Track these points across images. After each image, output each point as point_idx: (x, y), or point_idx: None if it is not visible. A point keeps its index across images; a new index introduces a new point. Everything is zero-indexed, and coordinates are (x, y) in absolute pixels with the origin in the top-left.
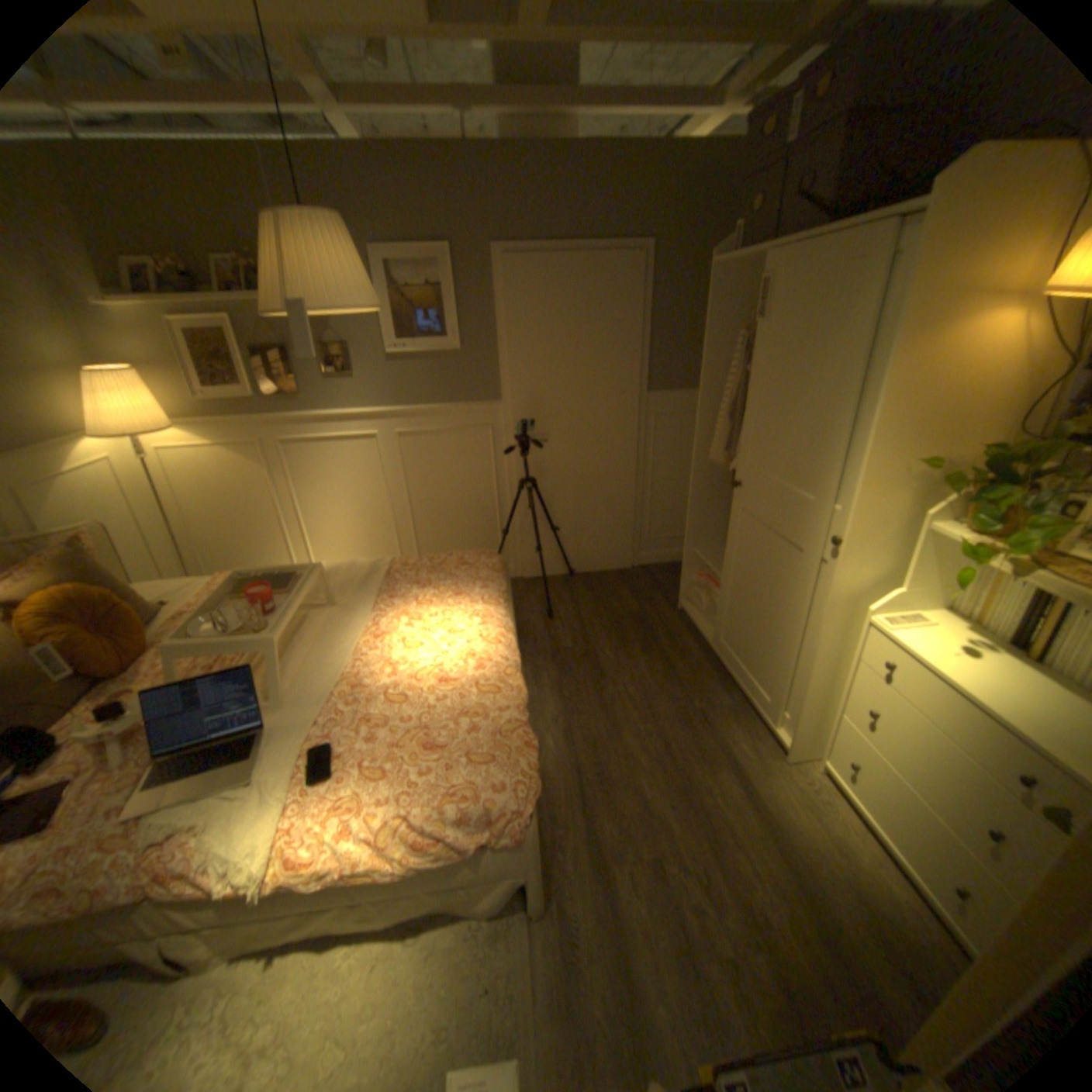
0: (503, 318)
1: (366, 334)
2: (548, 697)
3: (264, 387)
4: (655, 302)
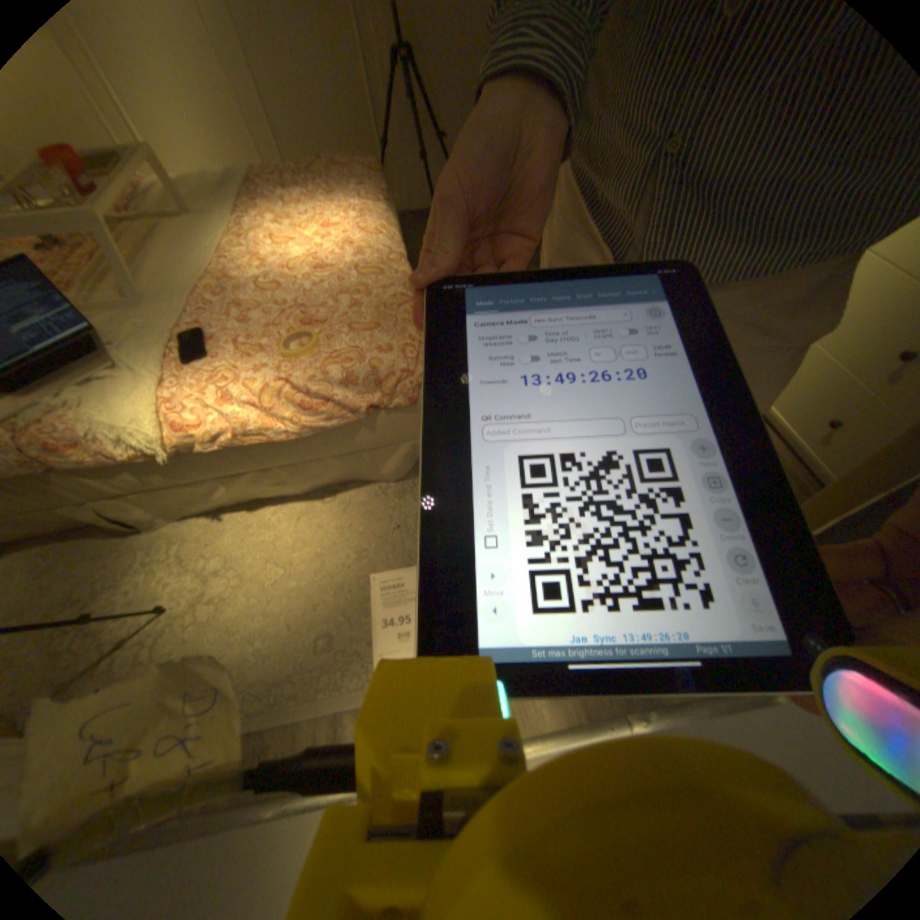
0: None
1: None
2: None
3: None
4: None
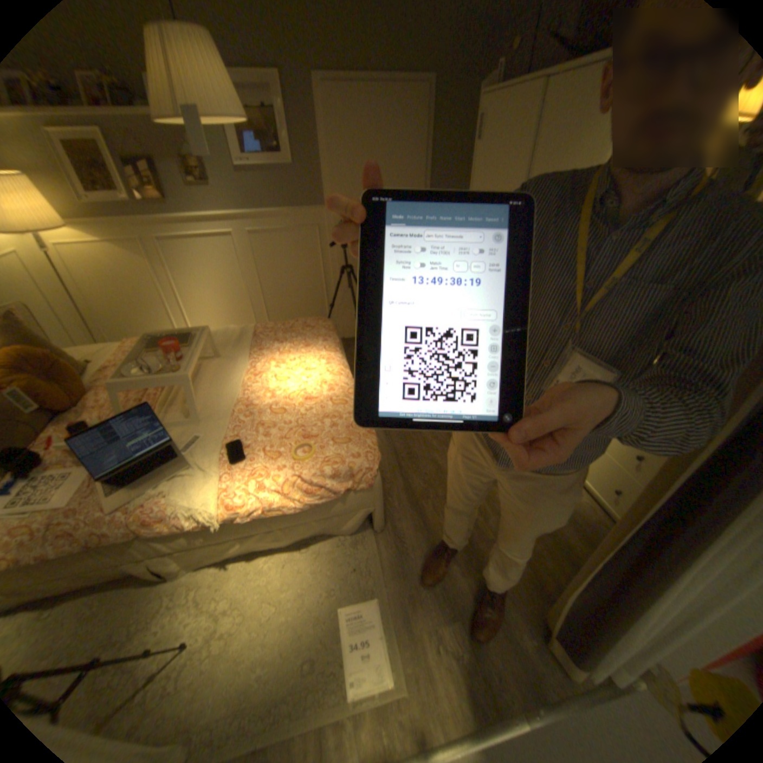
0: (323, 137)
1: (217, 148)
2: None
3: (137, 192)
4: (435, 127)
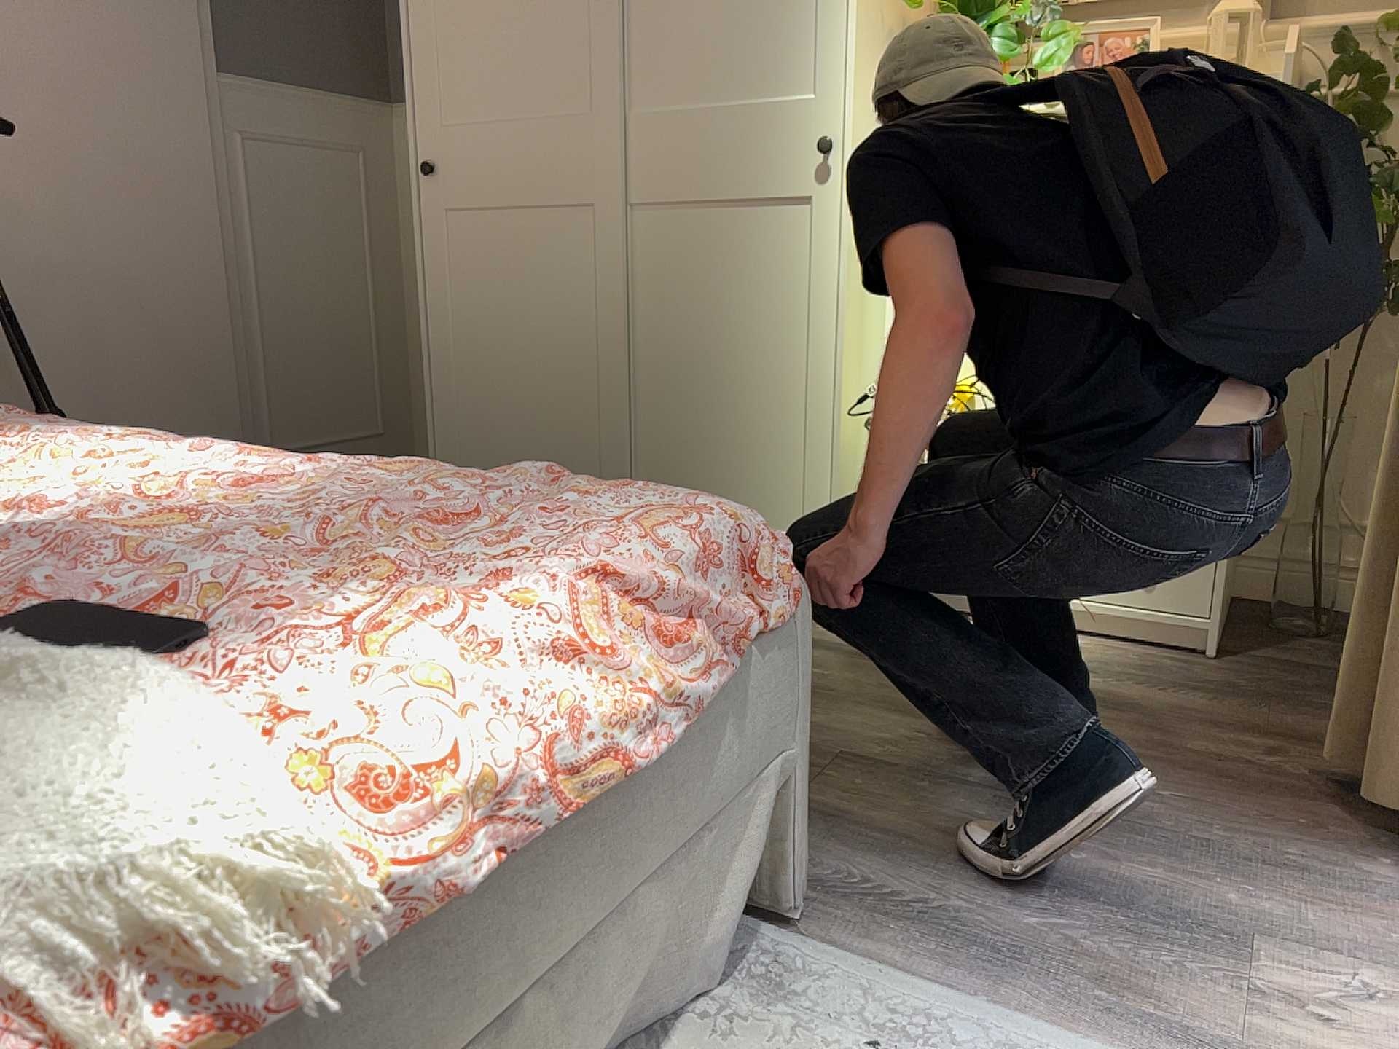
0: None
1: None
2: None
3: None
4: None
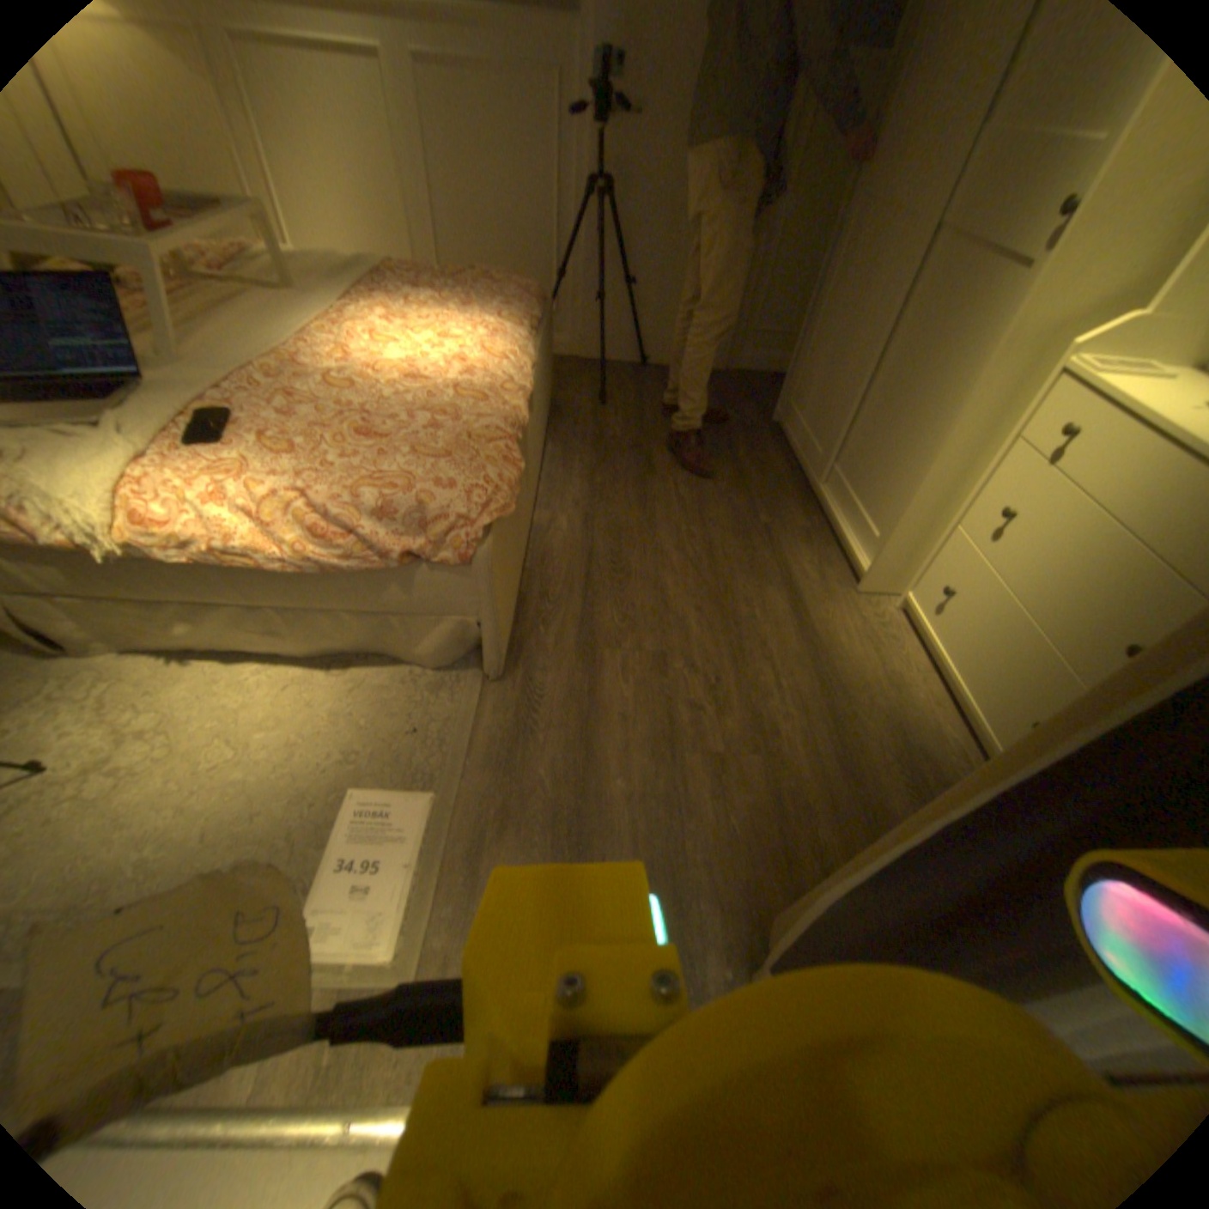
0: None
1: None
2: (574, 479)
3: None
4: None
